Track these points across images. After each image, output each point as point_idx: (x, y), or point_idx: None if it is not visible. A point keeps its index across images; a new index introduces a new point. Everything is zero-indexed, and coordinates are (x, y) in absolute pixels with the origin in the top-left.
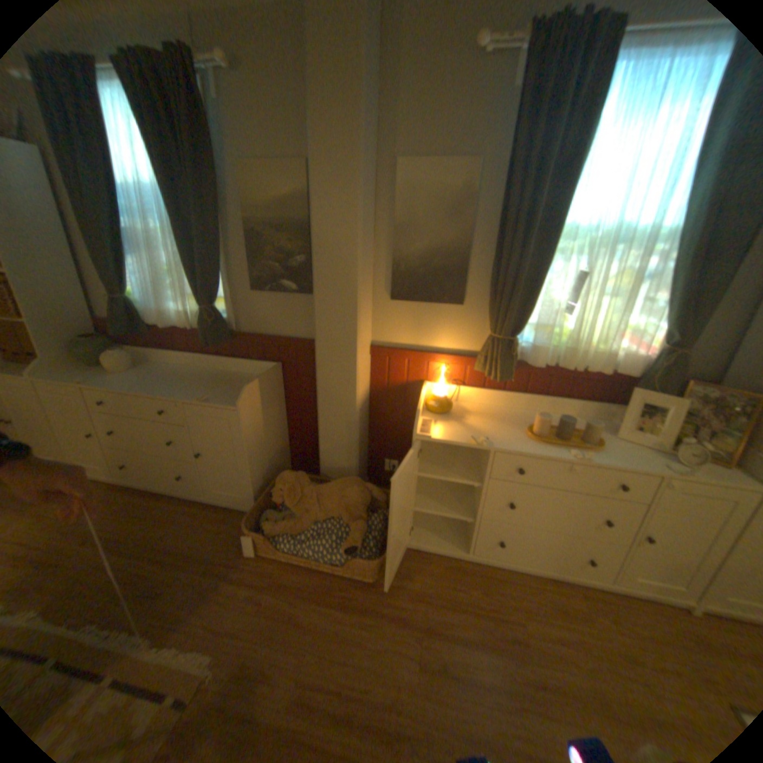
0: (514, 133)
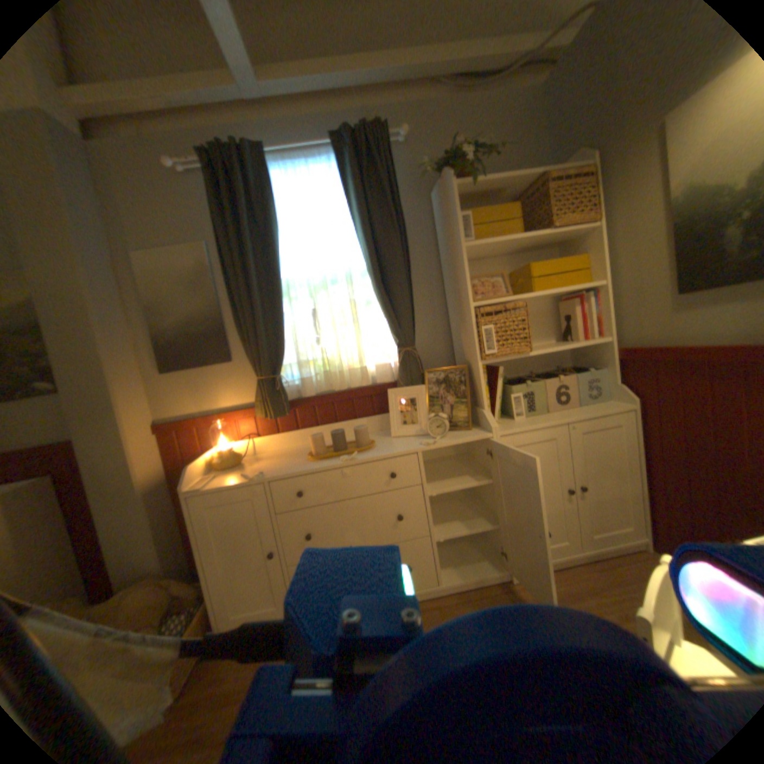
0: (212, 219)
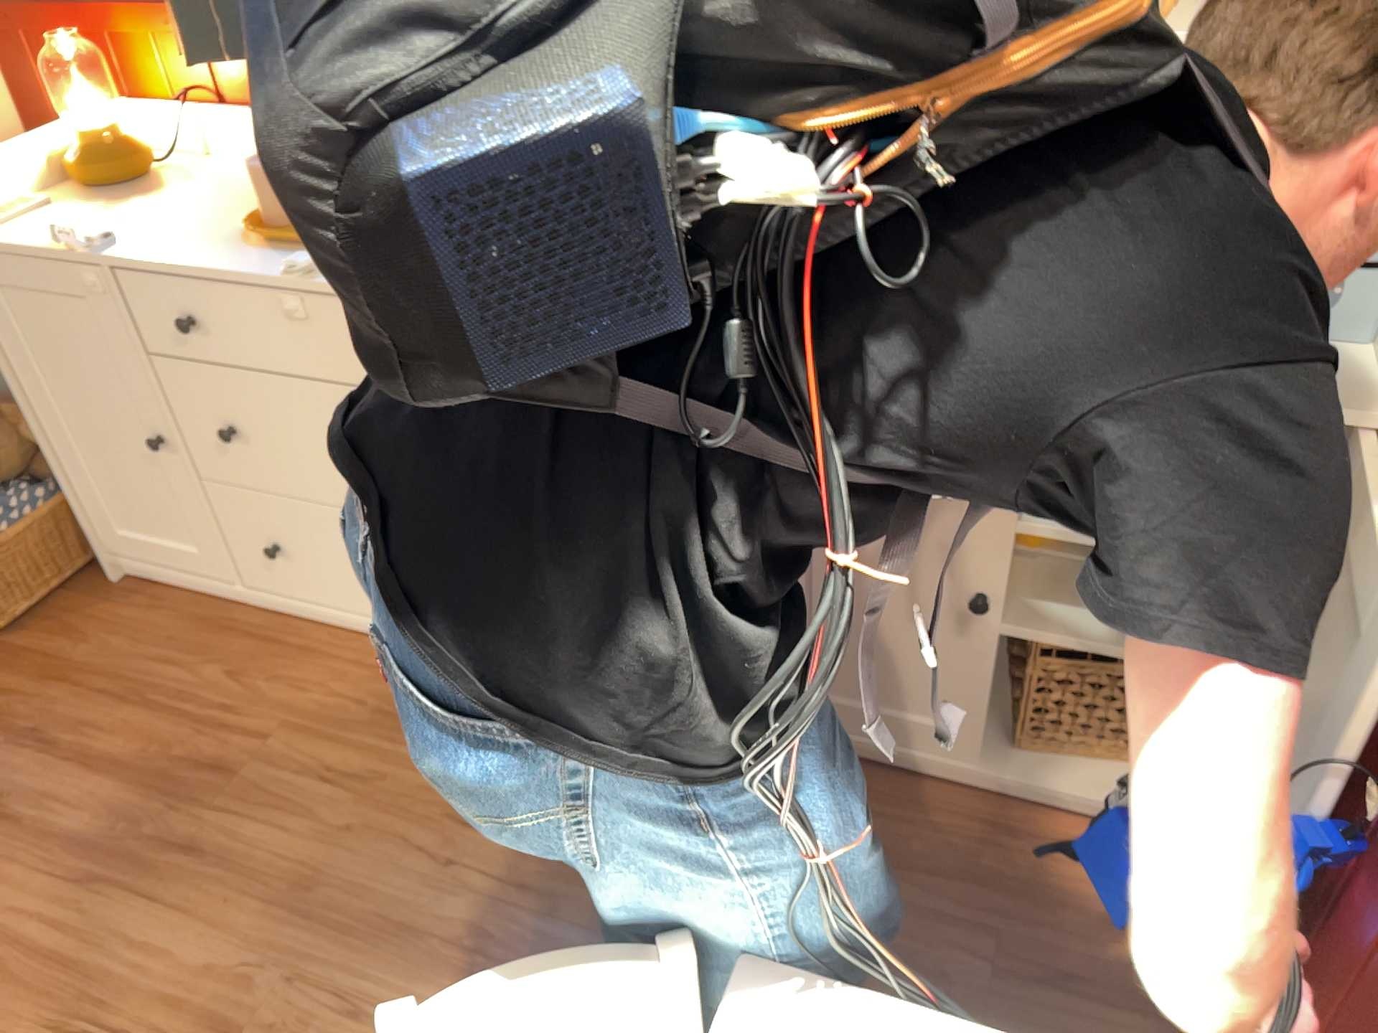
0: None
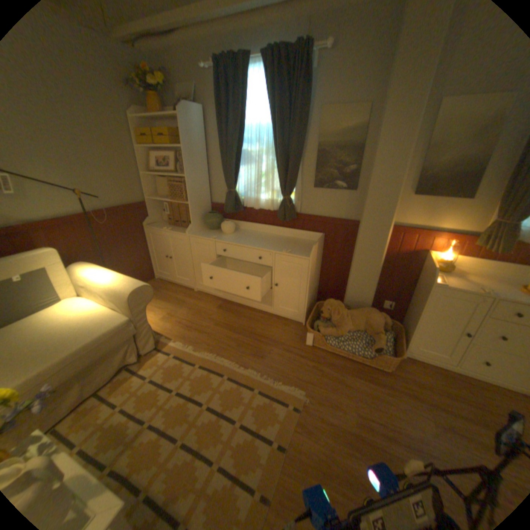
0: None
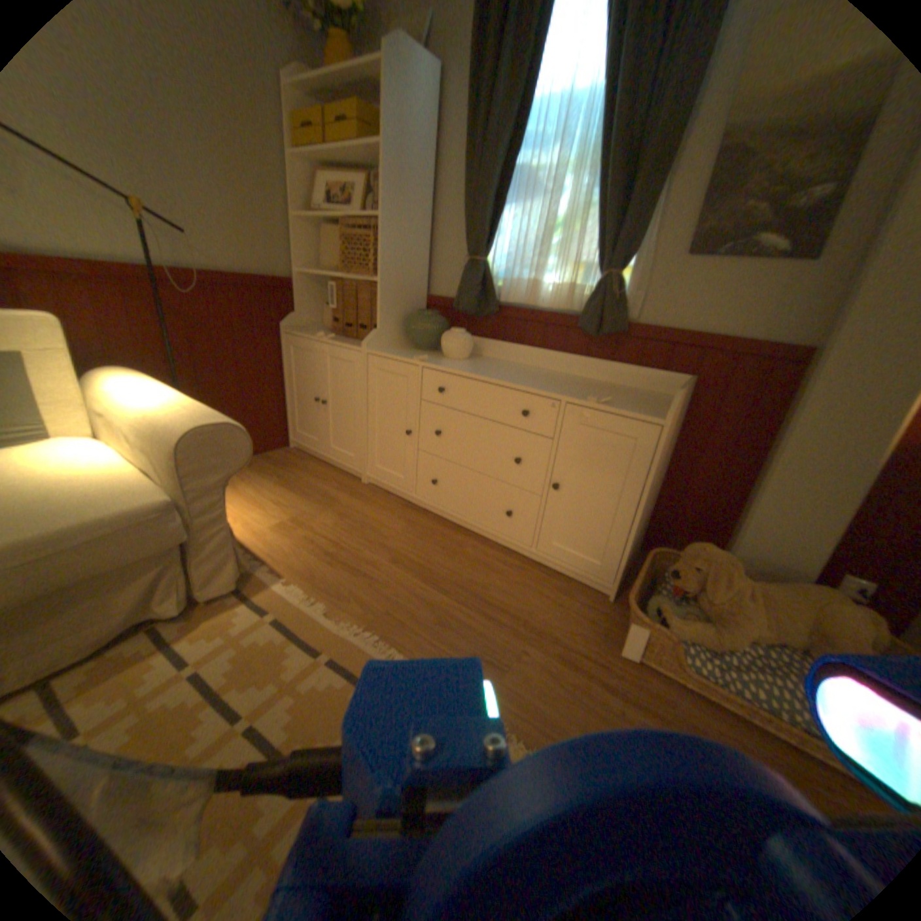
0: None
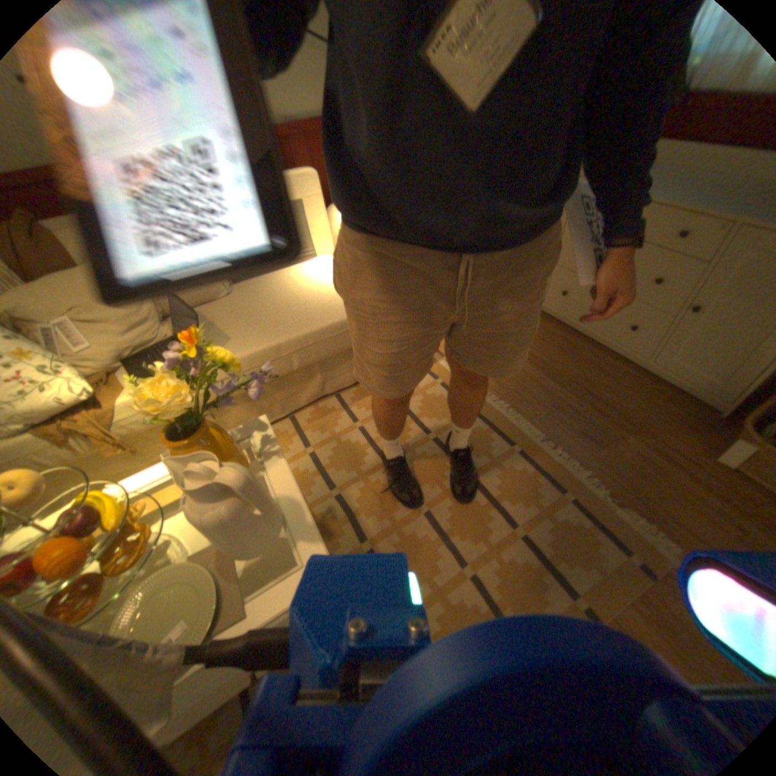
0: None
